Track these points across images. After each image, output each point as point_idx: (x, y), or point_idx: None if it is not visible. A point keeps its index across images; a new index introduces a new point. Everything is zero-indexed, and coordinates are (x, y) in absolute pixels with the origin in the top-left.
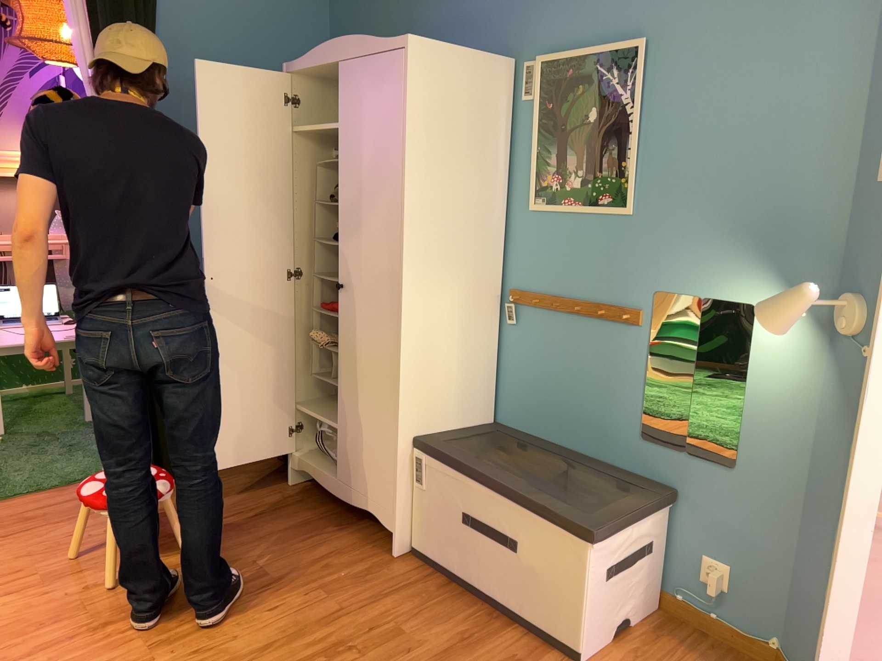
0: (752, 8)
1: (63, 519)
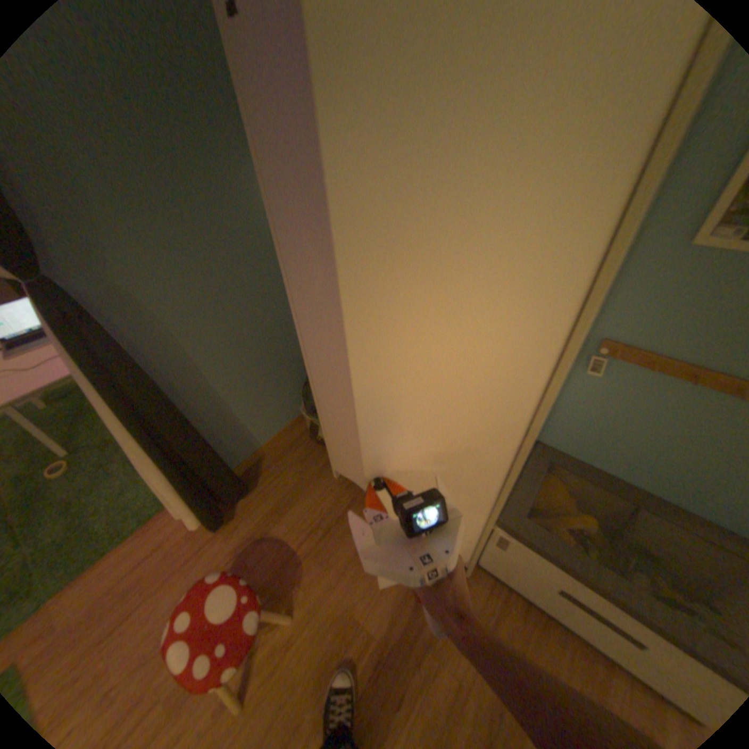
0: None
1: (158, 586)
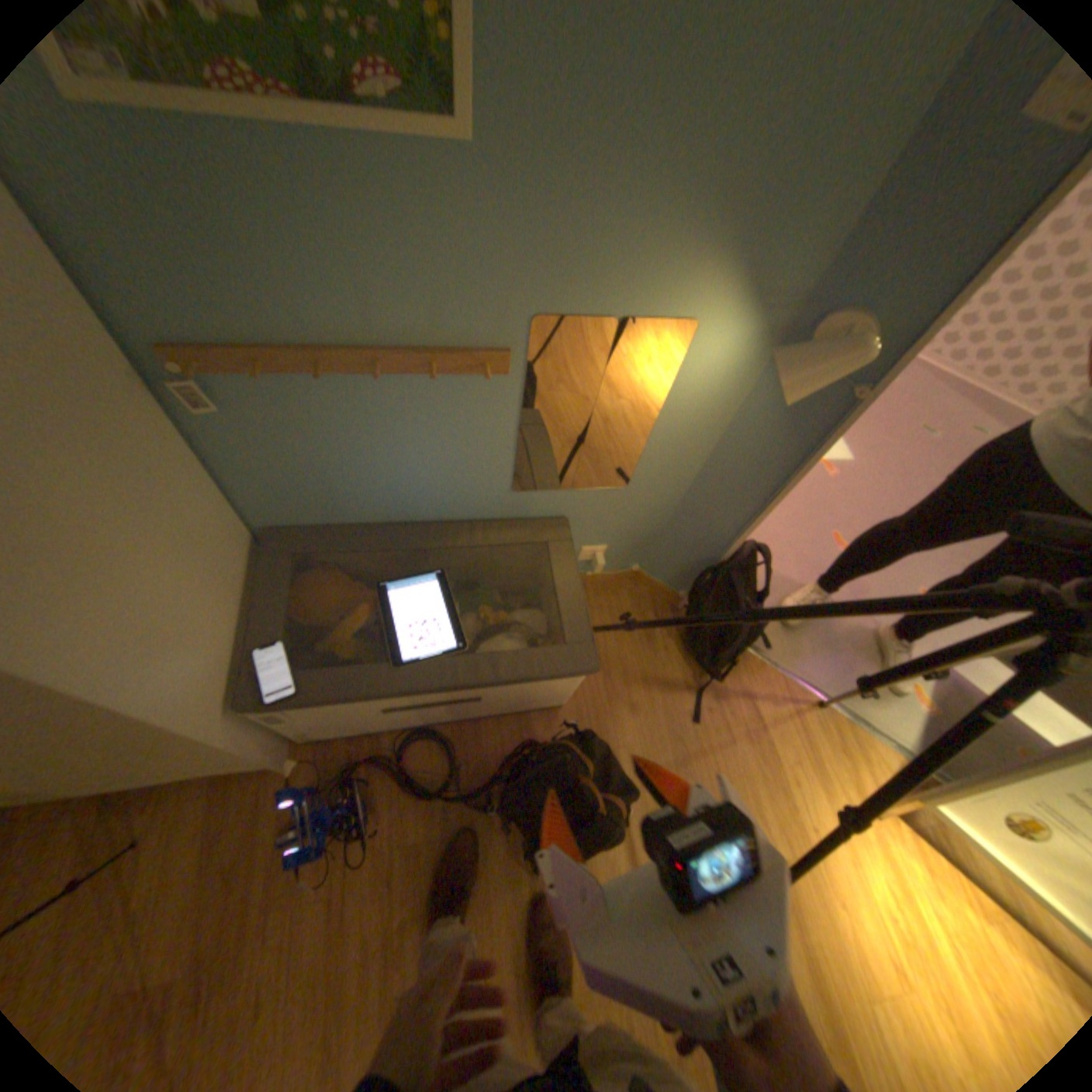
0: None
1: None
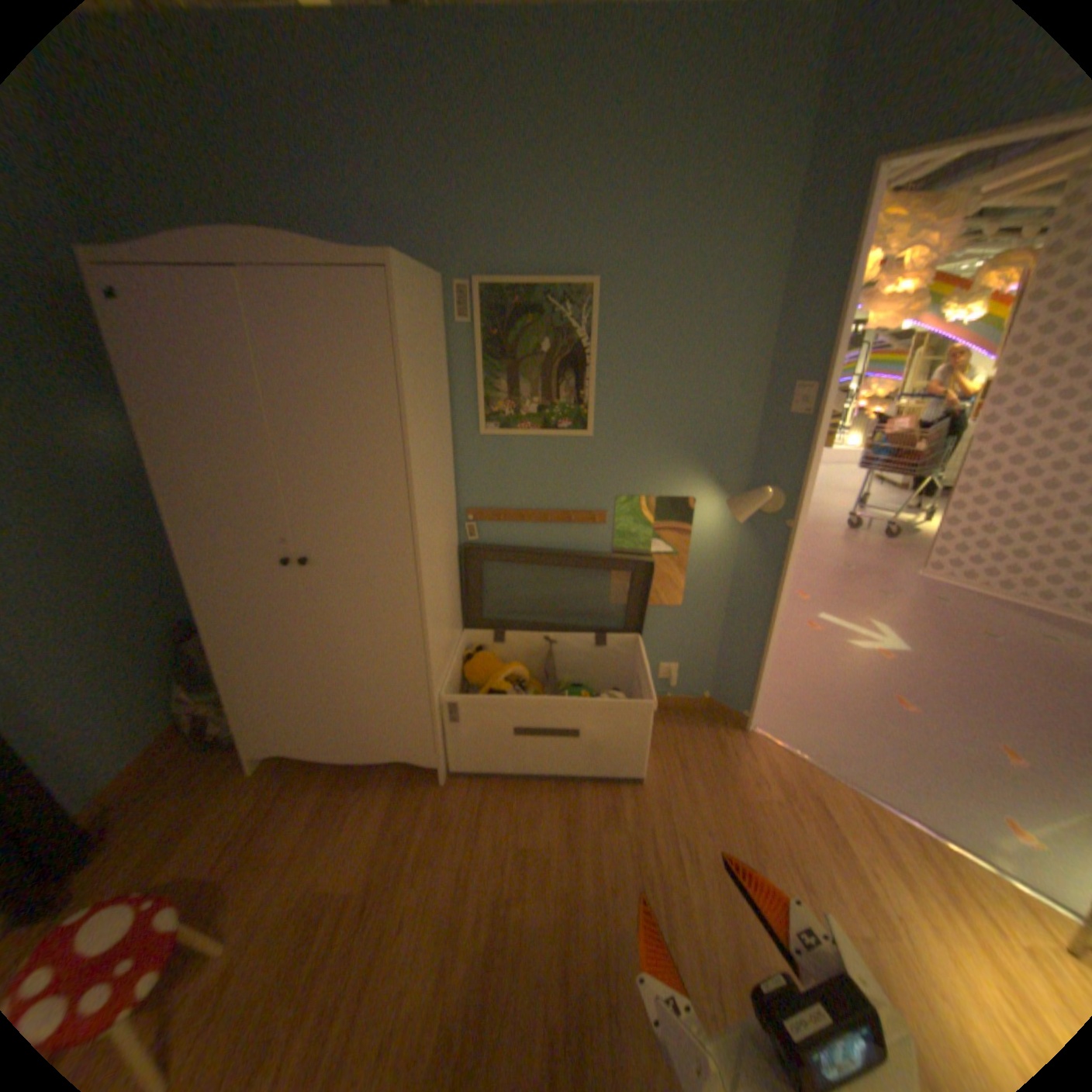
0: (693, 264)
1: None
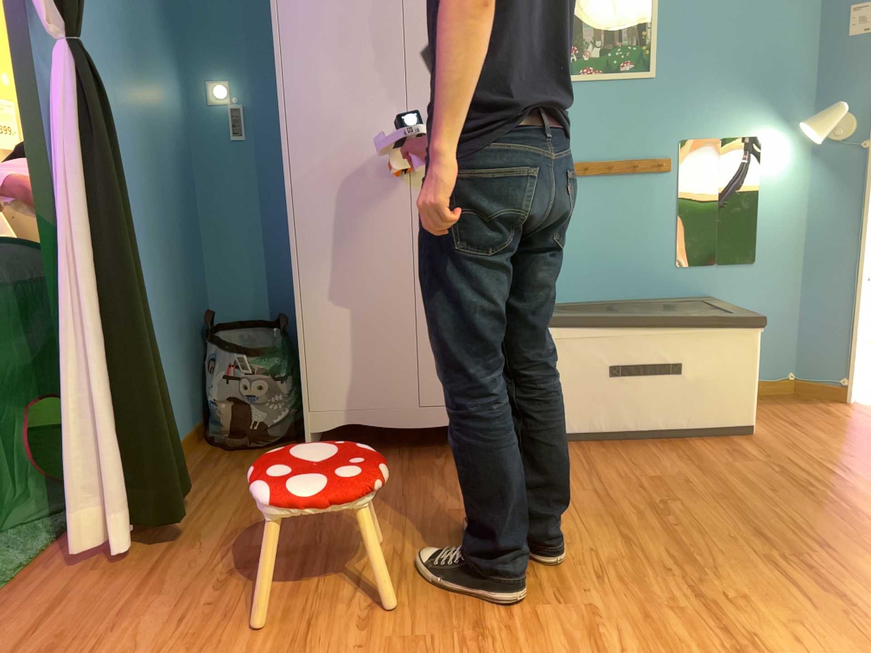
0: None
1: (103, 613)
